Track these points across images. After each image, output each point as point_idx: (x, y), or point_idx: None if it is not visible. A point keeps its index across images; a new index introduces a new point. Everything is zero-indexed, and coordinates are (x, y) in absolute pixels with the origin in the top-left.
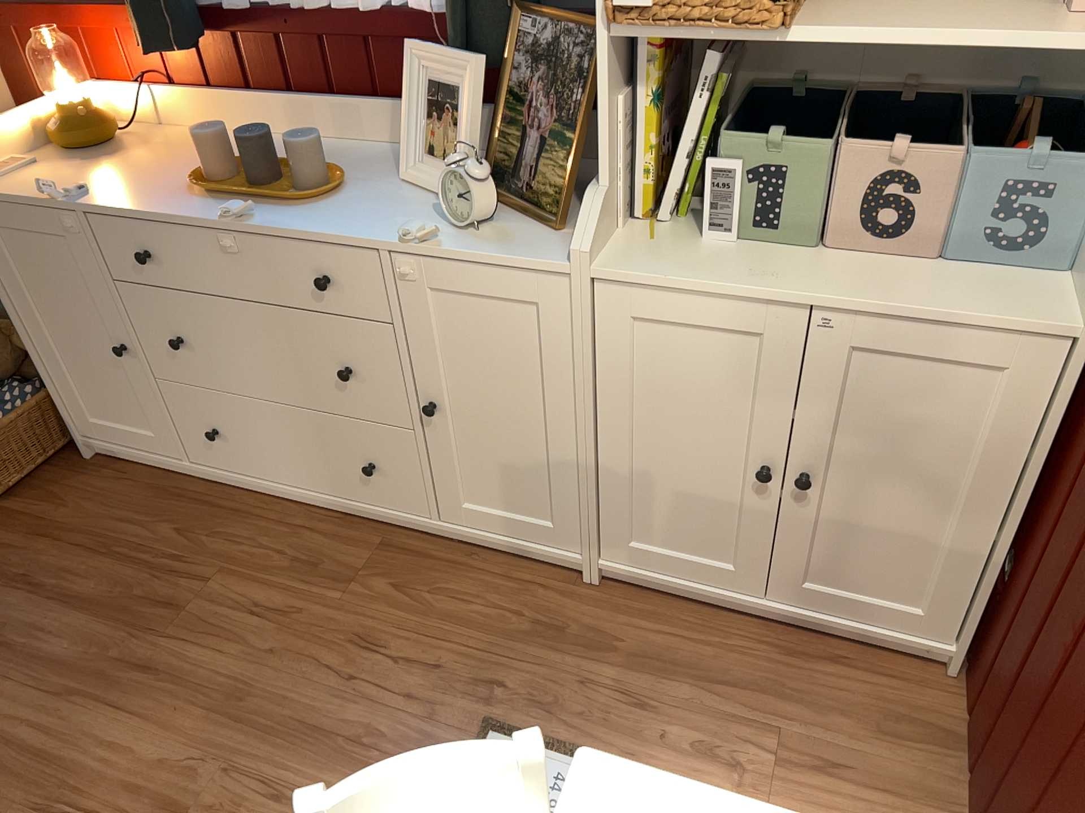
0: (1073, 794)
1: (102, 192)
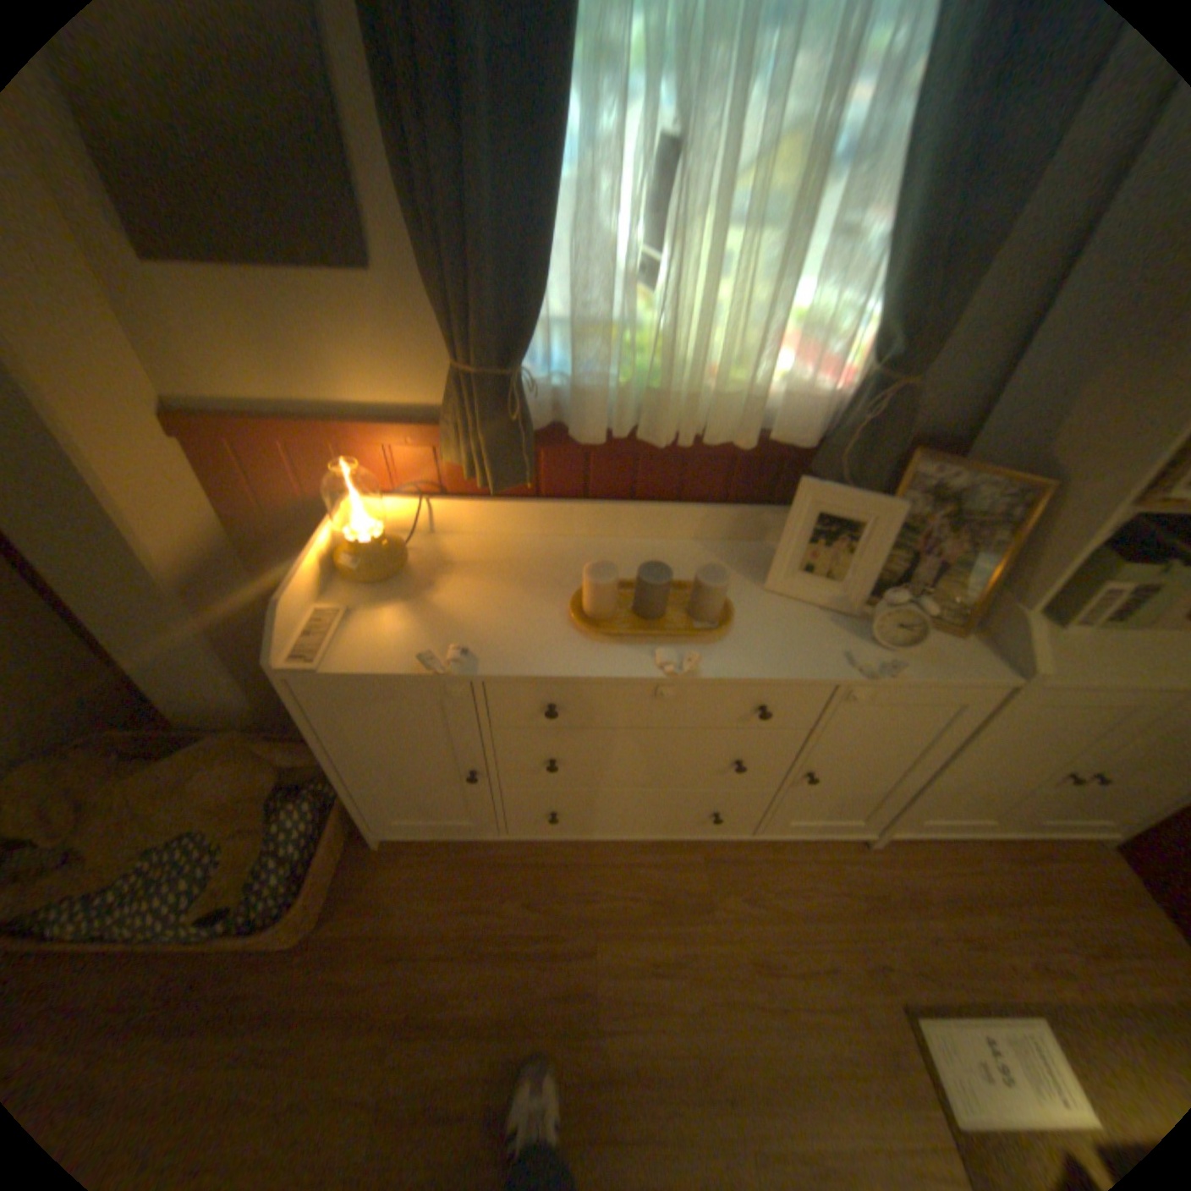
0: None
1: (485, 651)
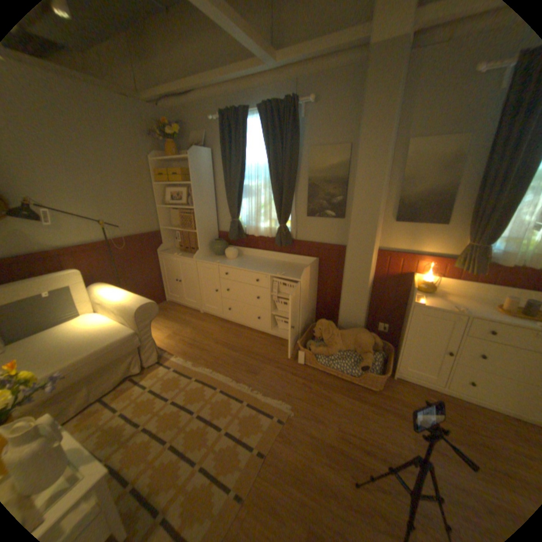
0: None
1: (472, 312)
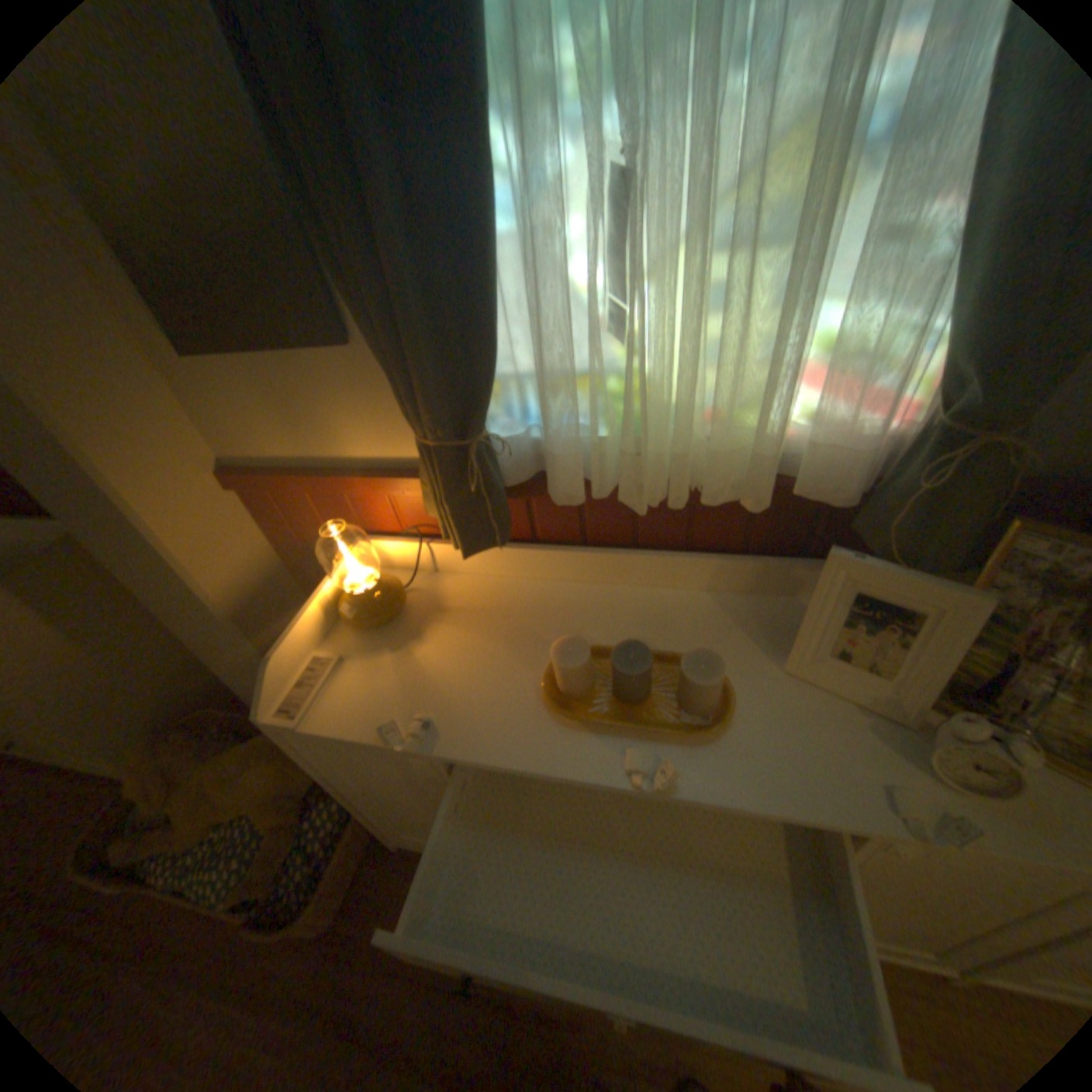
0: None
1: (448, 724)
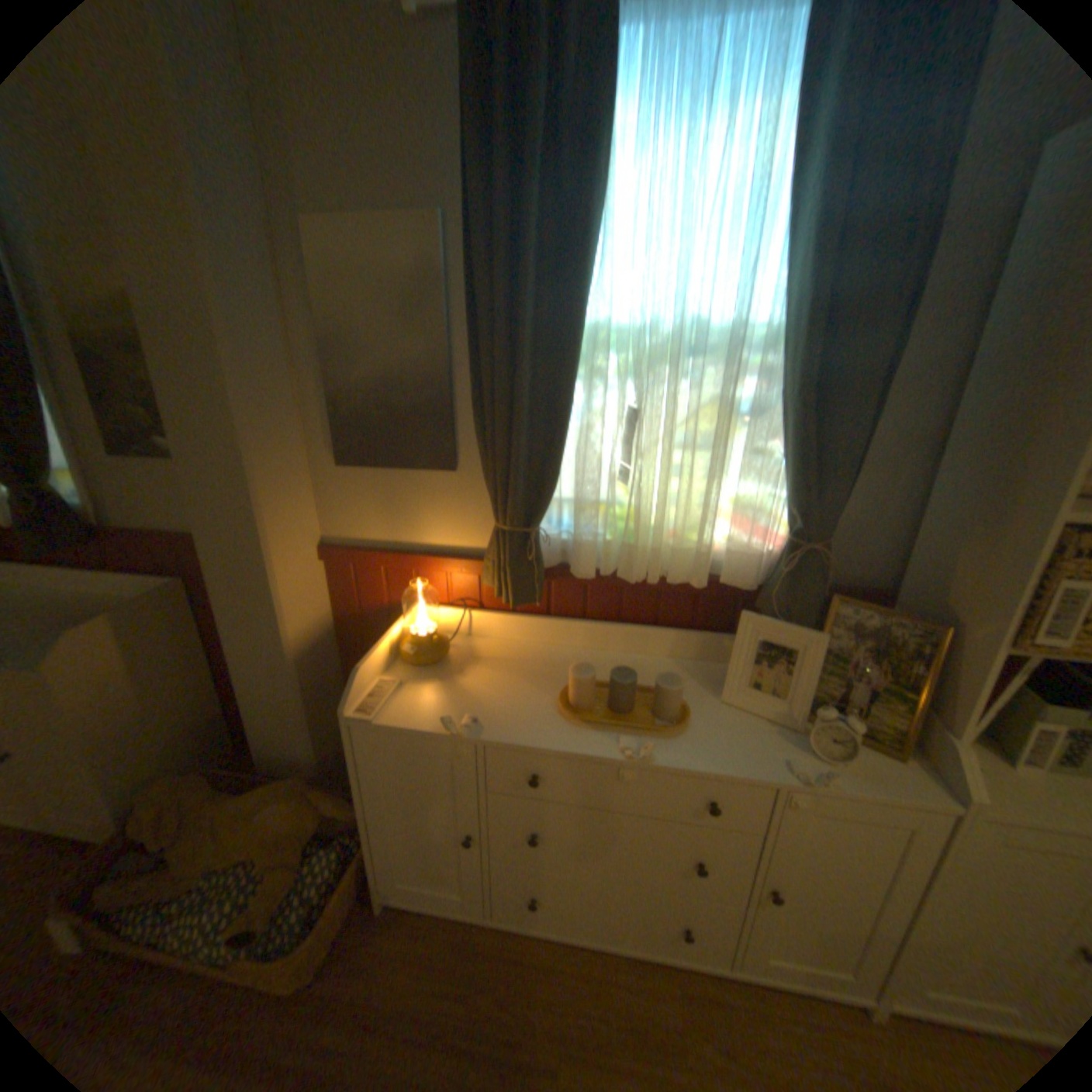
0: None
1: (490, 723)
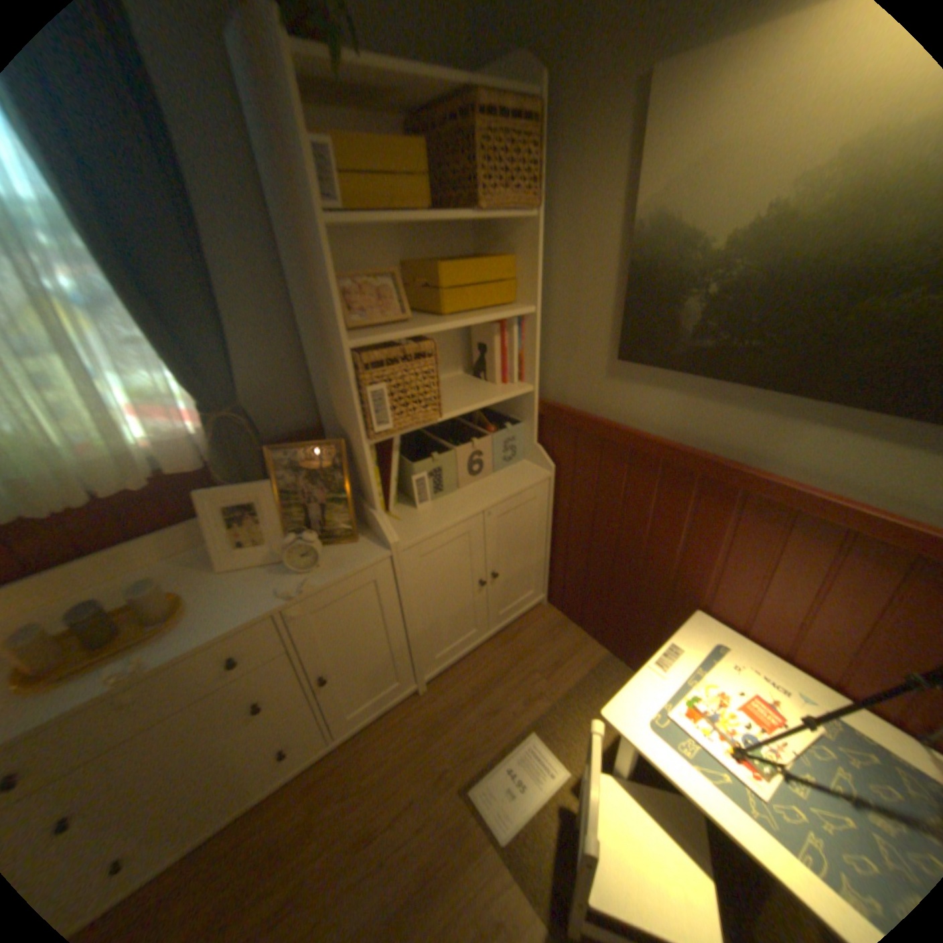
0: (645, 599)
1: None
